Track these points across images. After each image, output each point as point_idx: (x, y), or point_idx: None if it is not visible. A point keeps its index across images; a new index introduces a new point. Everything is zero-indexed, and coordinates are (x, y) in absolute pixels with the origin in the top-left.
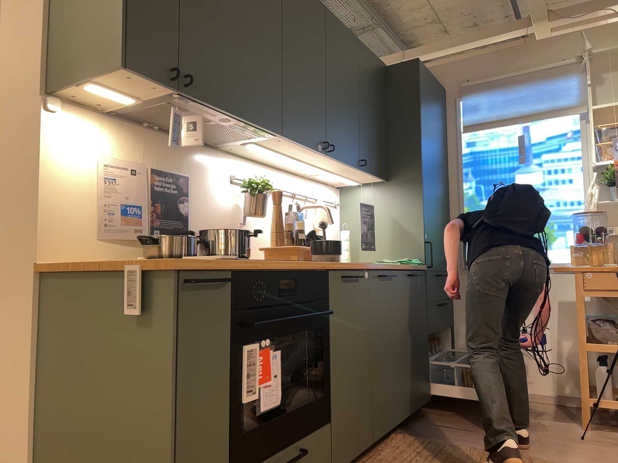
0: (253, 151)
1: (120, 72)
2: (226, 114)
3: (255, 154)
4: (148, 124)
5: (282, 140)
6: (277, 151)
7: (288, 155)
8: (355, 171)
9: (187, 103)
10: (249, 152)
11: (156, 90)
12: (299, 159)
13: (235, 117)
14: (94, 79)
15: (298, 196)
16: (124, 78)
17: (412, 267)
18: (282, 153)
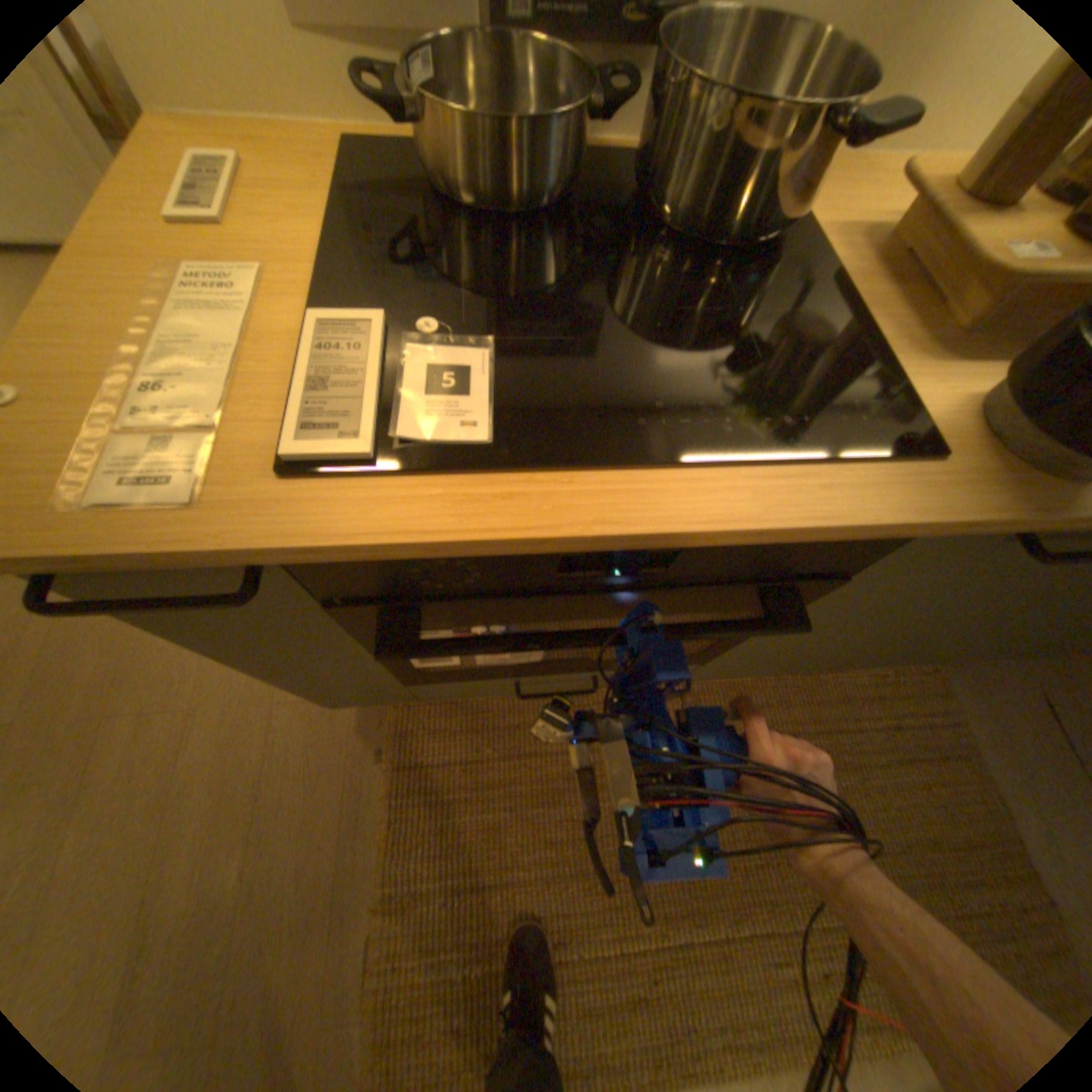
0: None
1: None
2: None
3: None
4: None
5: None
6: None
7: None
8: None
9: None
10: None
11: None
12: None
13: None
14: None
15: None
16: None
17: None
18: None
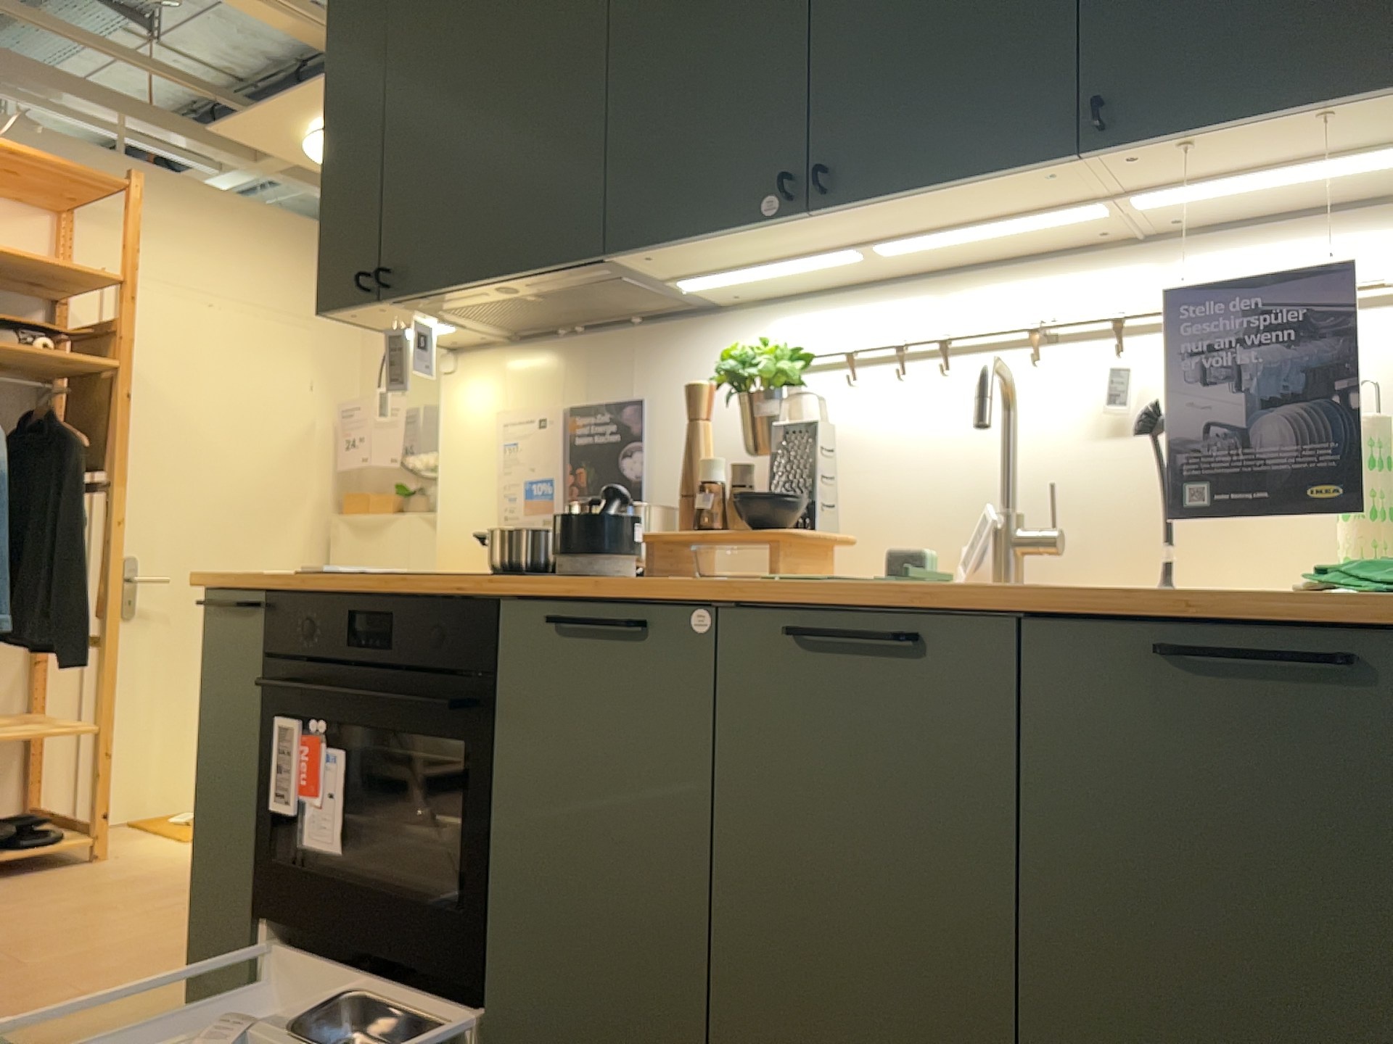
0: (783, 278)
1: (336, 318)
2: (478, 286)
3: (816, 278)
4: (560, 329)
5: (653, 254)
6: (755, 263)
7: (805, 254)
8: (1144, 161)
9: (431, 304)
10: (791, 282)
11: (392, 310)
12: (861, 245)
13: (495, 282)
14: (374, 330)
15: (1079, 330)
16: (359, 319)
17: (1280, 604)
18: (780, 259)
